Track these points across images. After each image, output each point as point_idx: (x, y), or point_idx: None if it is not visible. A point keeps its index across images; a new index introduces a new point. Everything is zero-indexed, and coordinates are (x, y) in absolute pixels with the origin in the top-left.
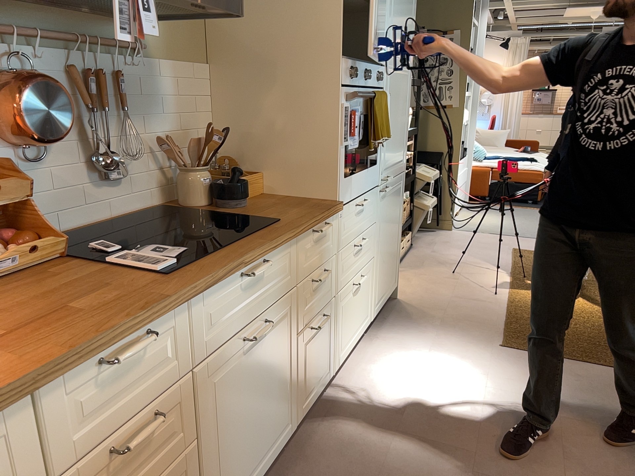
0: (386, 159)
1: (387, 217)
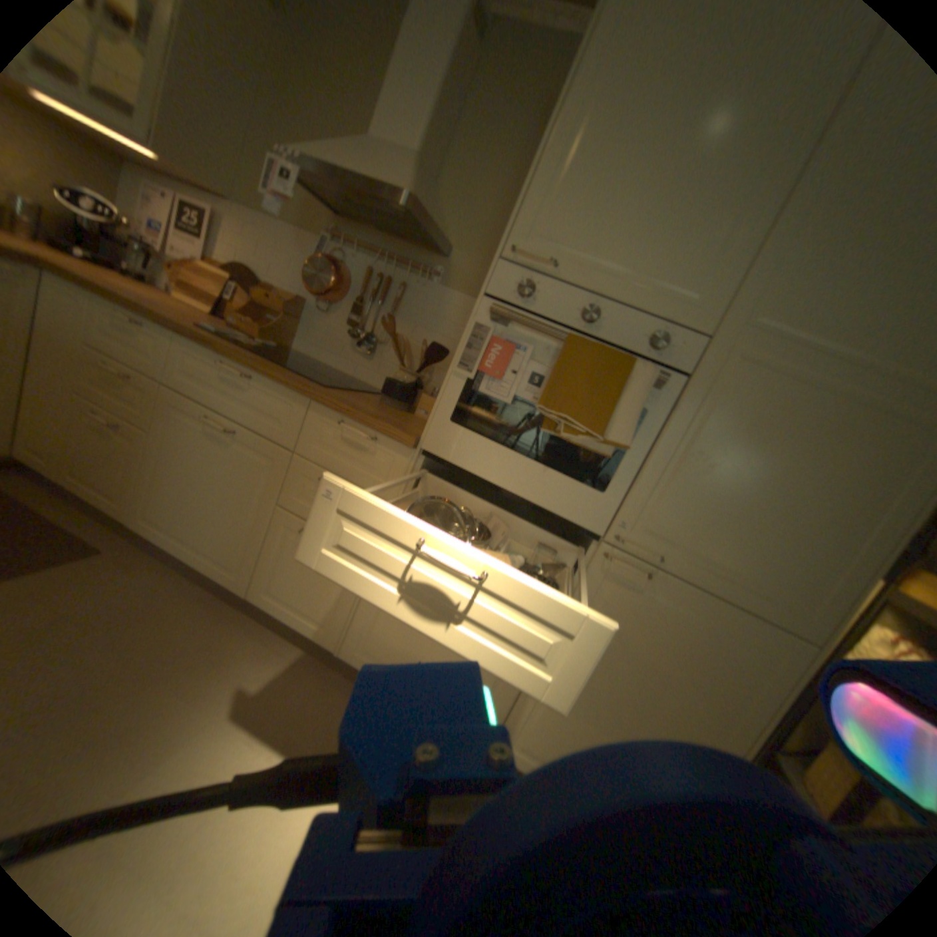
0: (667, 521)
1: (638, 644)
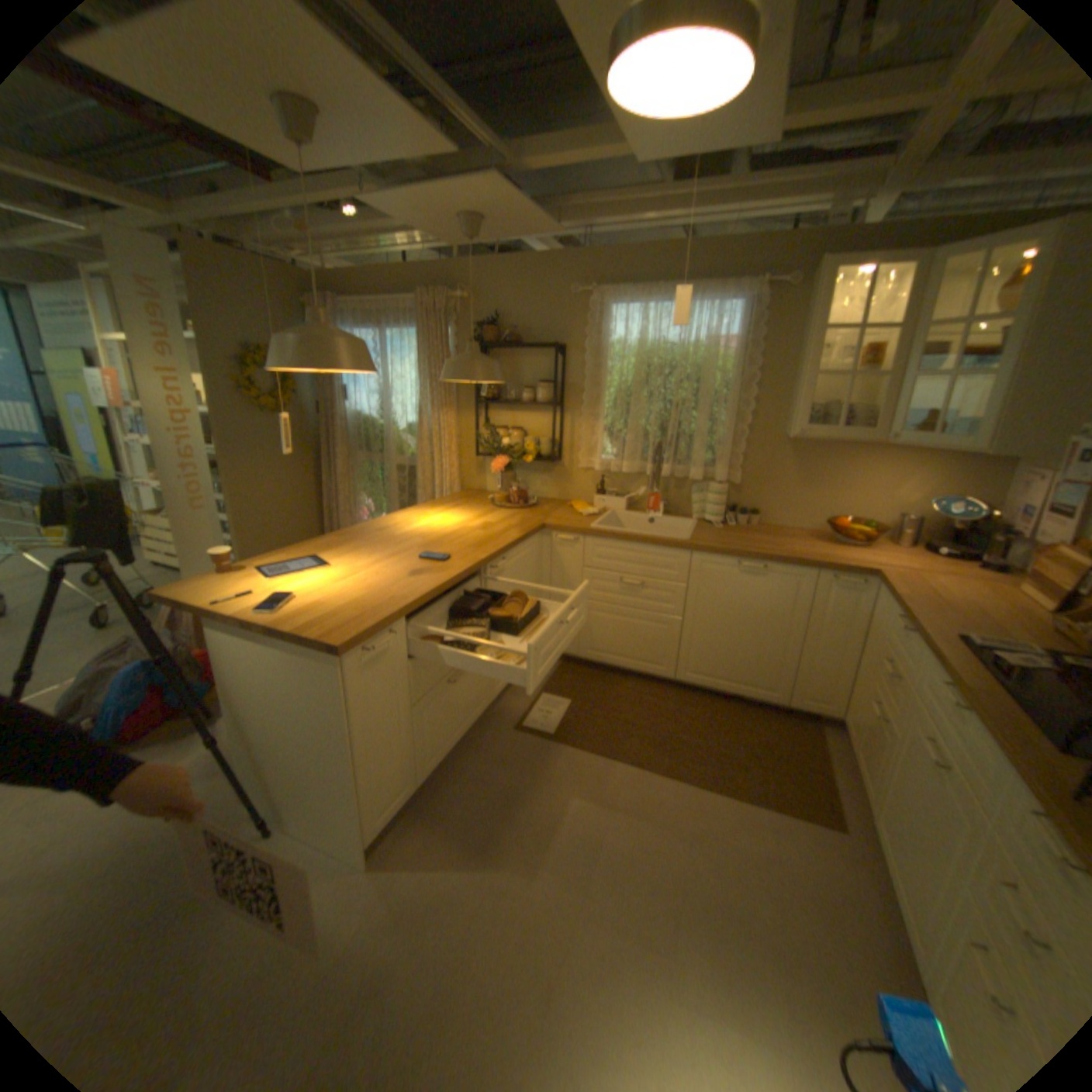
0: None
1: None
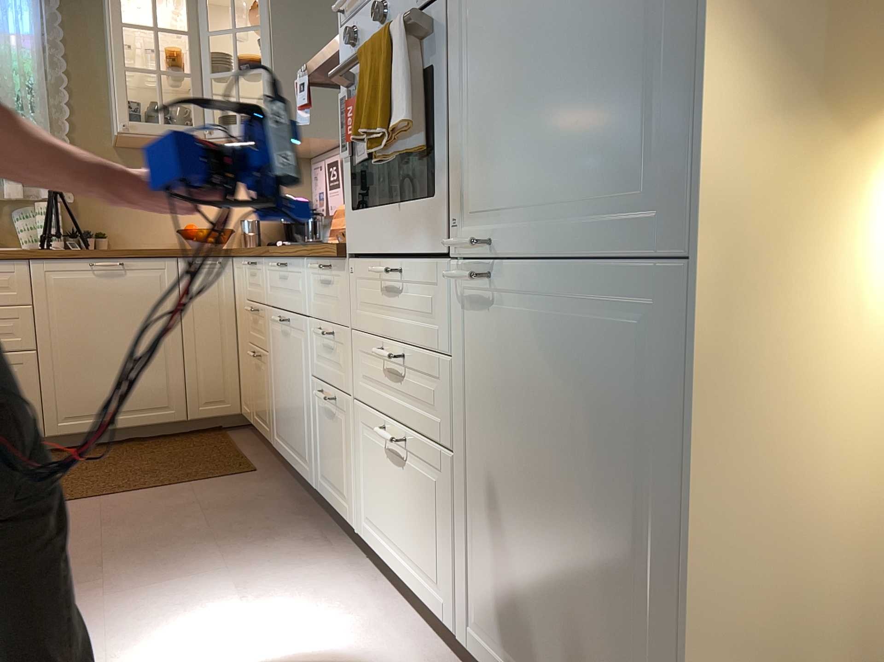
0: (486, 185)
1: (519, 393)
